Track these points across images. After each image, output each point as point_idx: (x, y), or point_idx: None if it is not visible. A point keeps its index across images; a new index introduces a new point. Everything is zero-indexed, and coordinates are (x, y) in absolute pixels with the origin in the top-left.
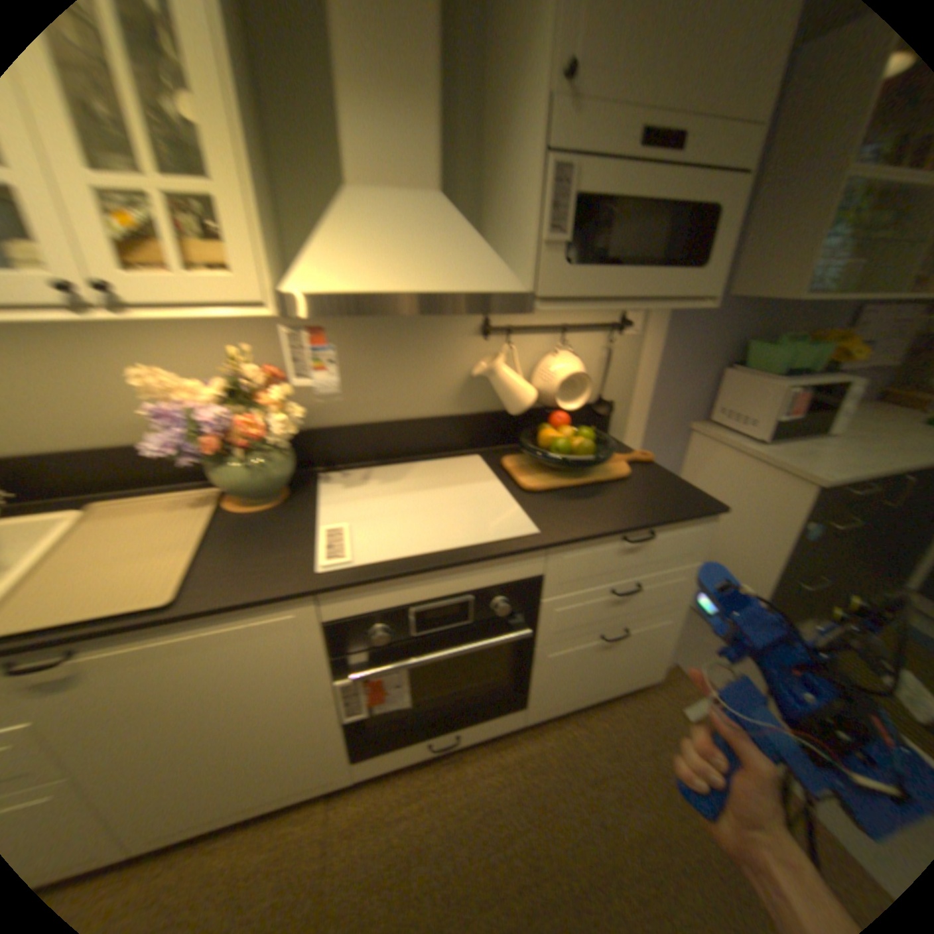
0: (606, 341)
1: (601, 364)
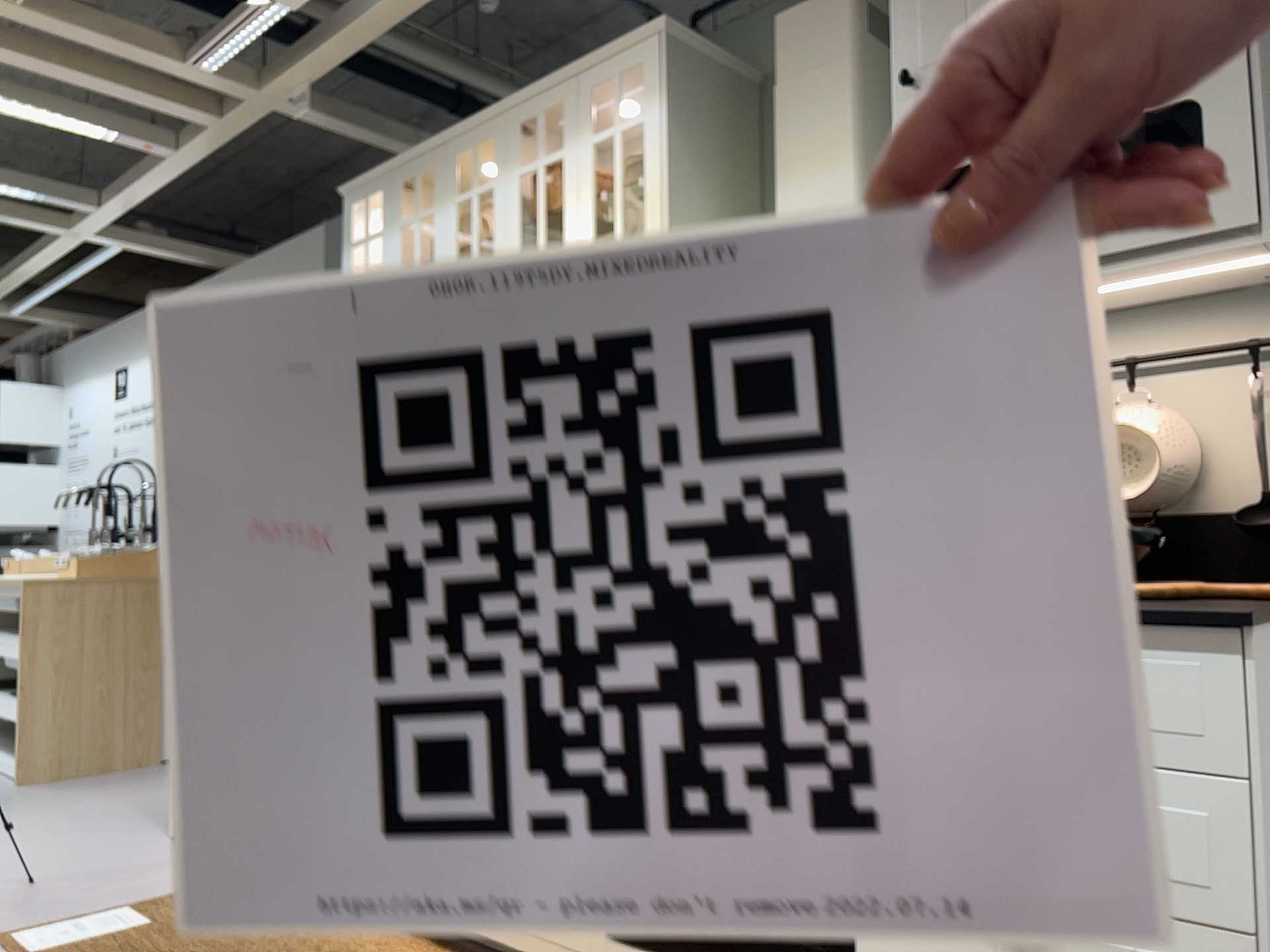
0: (1241, 376)
1: (1242, 423)
